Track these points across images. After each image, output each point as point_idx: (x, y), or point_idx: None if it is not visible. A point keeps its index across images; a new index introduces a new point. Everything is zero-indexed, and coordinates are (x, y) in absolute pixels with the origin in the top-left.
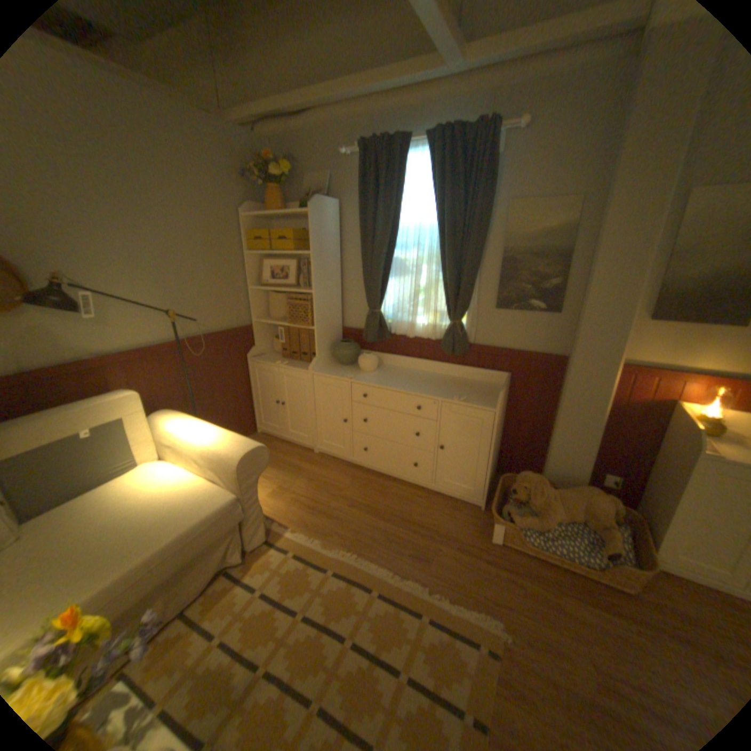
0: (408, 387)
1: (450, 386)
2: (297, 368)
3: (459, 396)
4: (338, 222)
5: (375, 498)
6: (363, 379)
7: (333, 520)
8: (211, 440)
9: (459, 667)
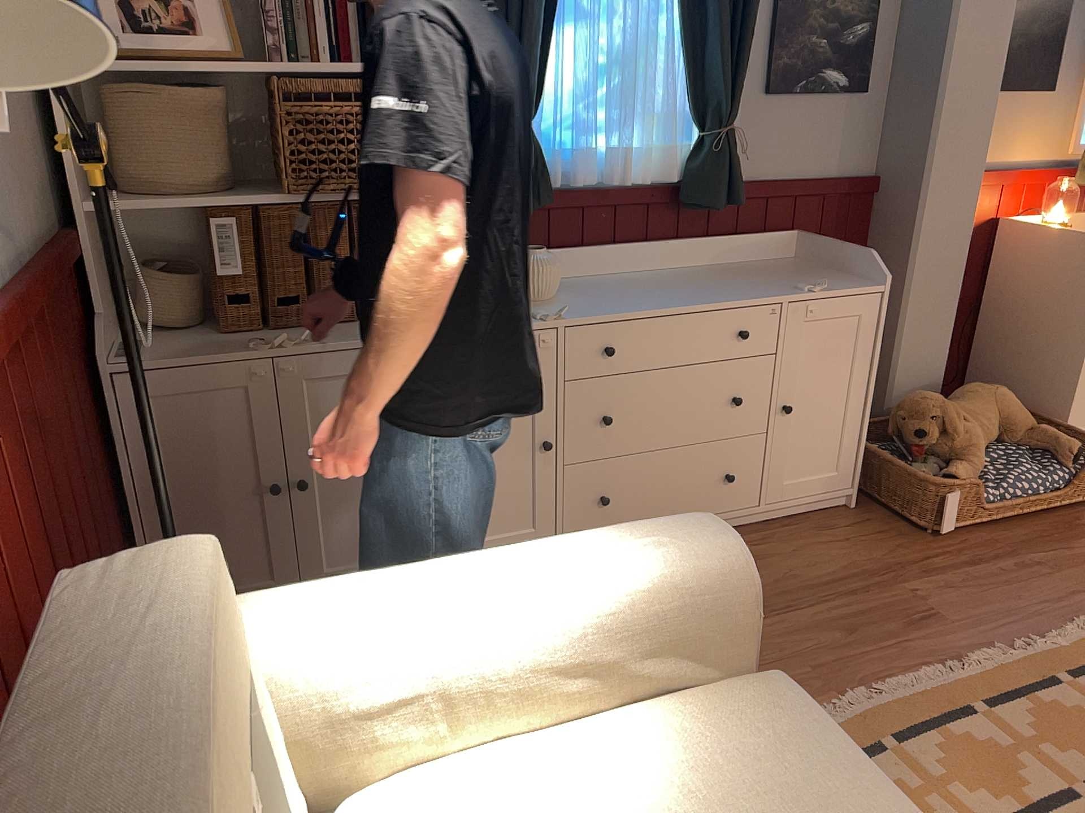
0: (698, 297)
1: (741, 277)
2: (356, 340)
3: (797, 284)
4: None
5: None
6: (584, 310)
7: None
8: (582, 573)
9: None
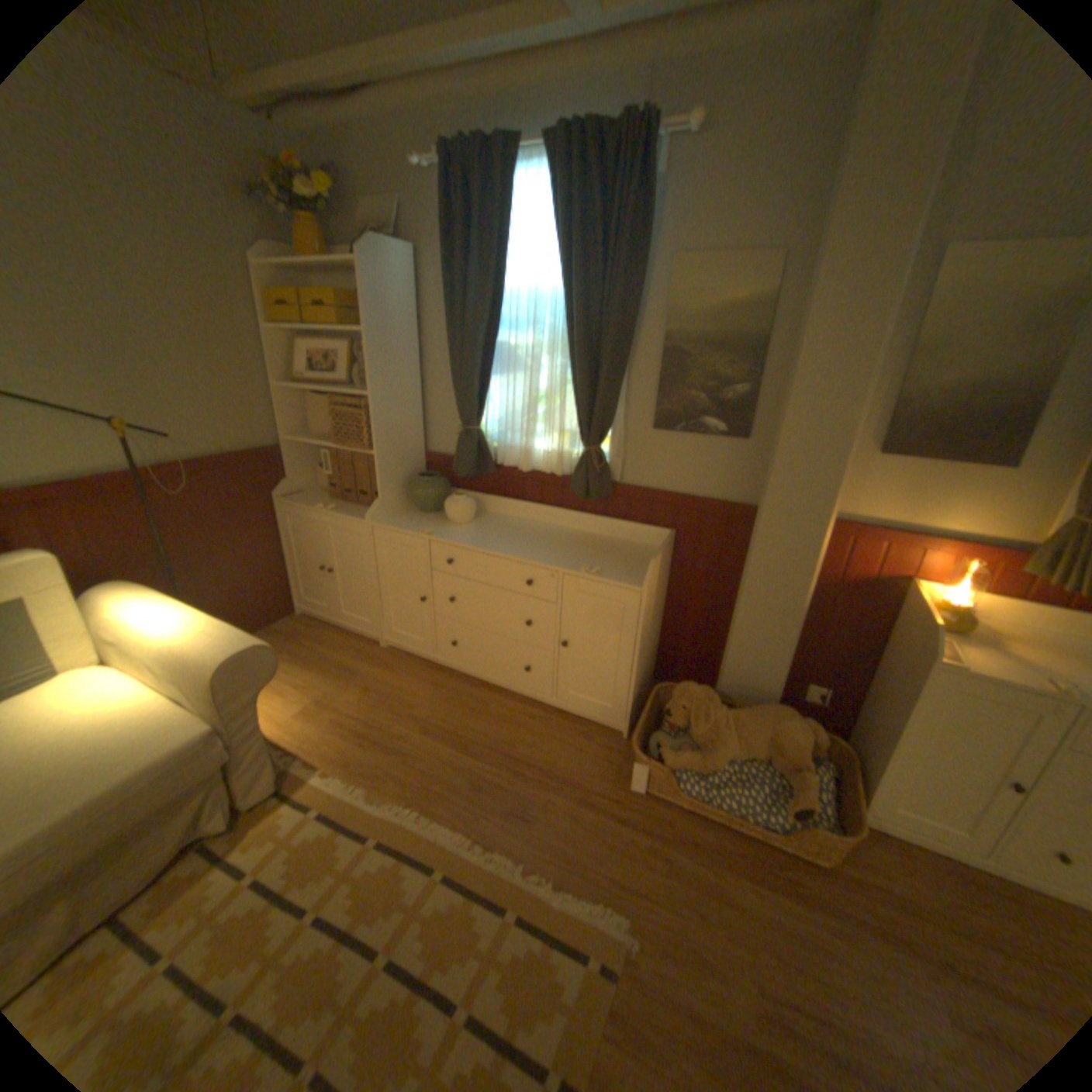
0: (516, 550)
1: (581, 549)
2: (349, 516)
3: (592, 565)
4: (412, 282)
5: (463, 719)
6: (449, 536)
7: (393, 756)
8: (178, 636)
9: (551, 994)
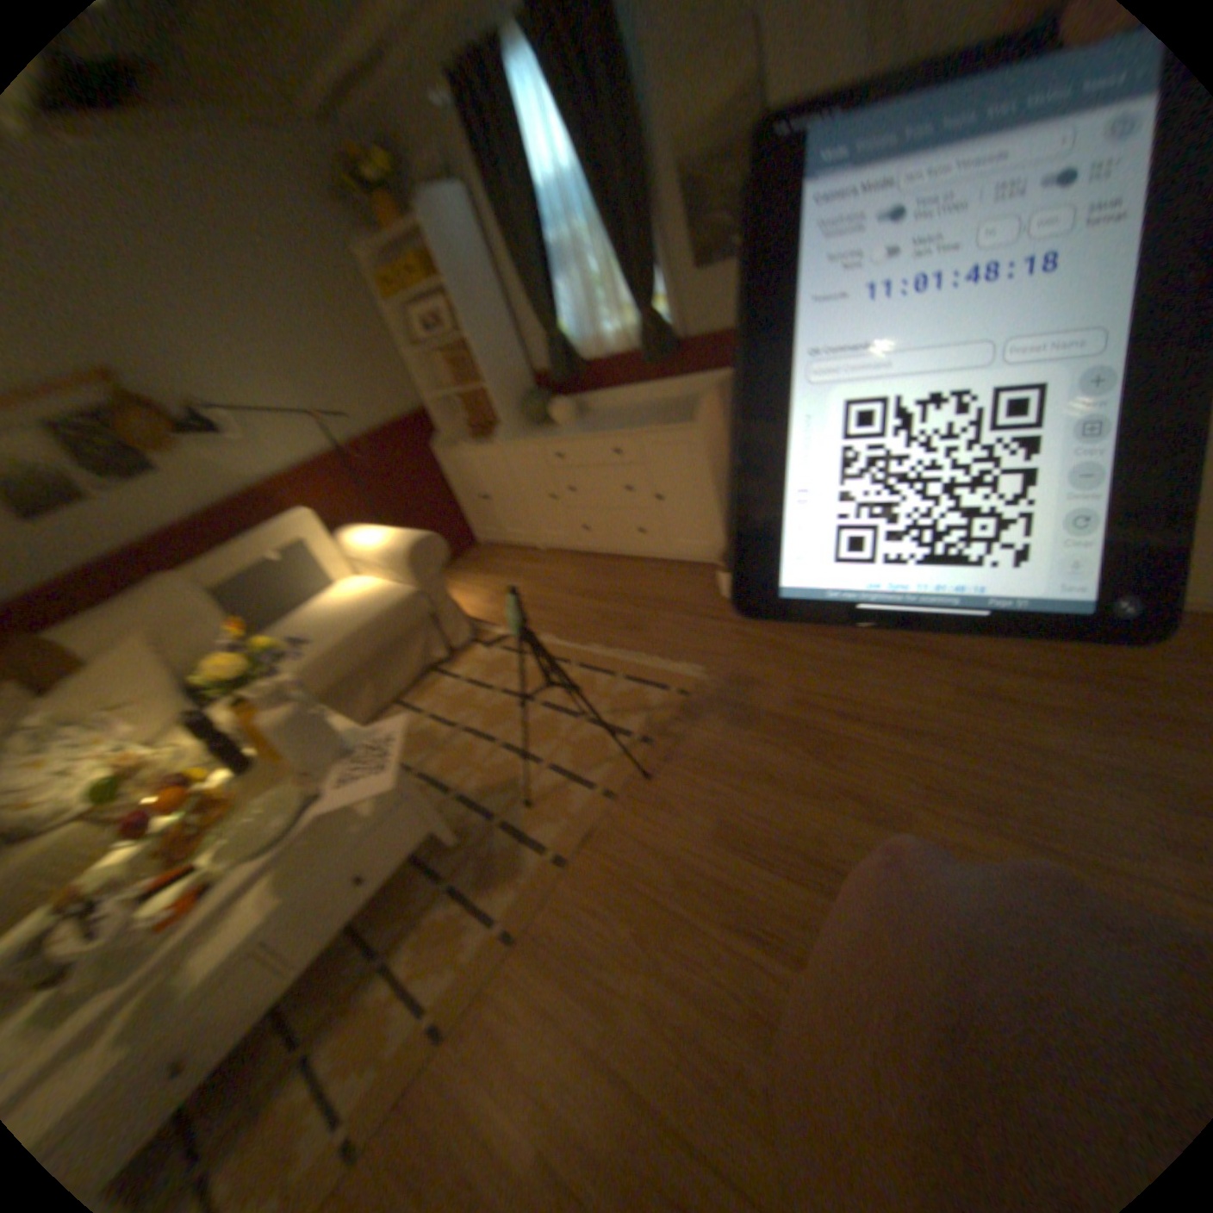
0: (602, 424)
1: (658, 407)
2: (481, 442)
3: (660, 416)
4: (467, 211)
5: (598, 578)
6: (552, 431)
7: (546, 608)
8: (381, 537)
9: (641, 701)
